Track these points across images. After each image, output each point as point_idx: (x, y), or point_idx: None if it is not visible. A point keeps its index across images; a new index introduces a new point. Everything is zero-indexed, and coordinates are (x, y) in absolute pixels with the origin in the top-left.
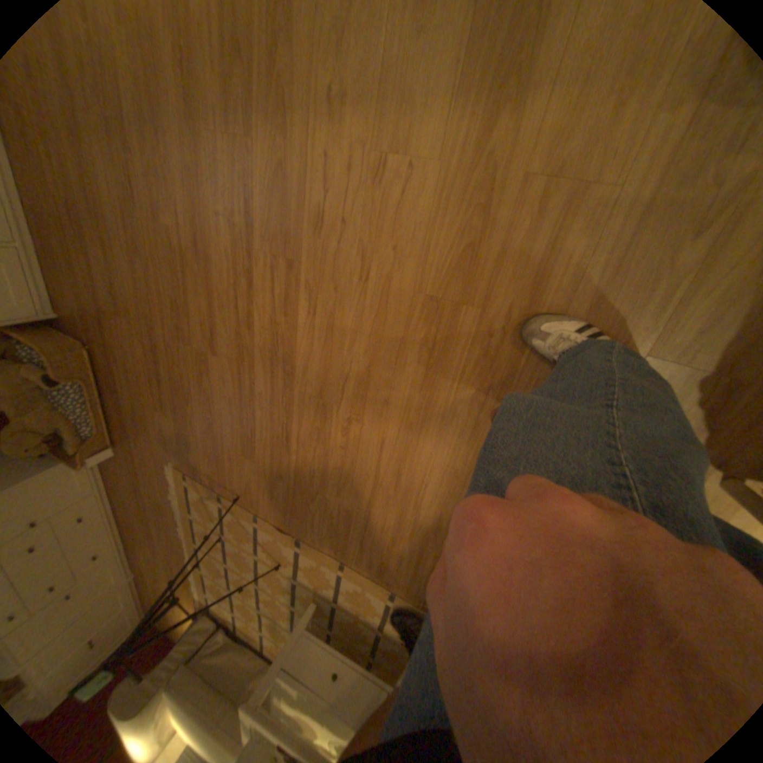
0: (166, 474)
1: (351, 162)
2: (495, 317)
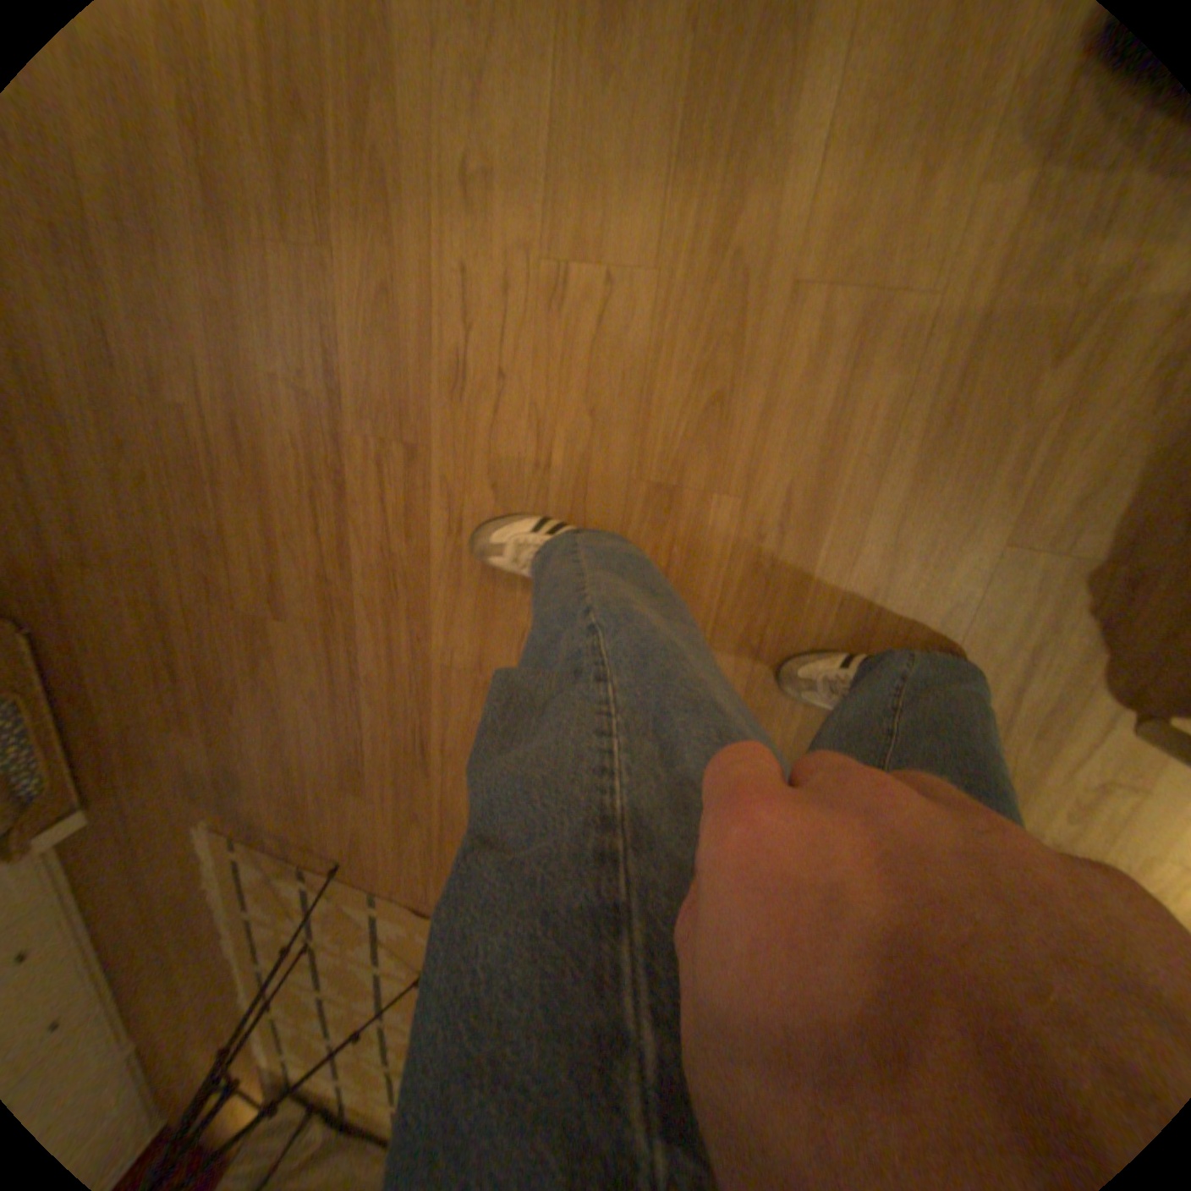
0: (197, 843)
1: (509, 278)
2: (766, 508)
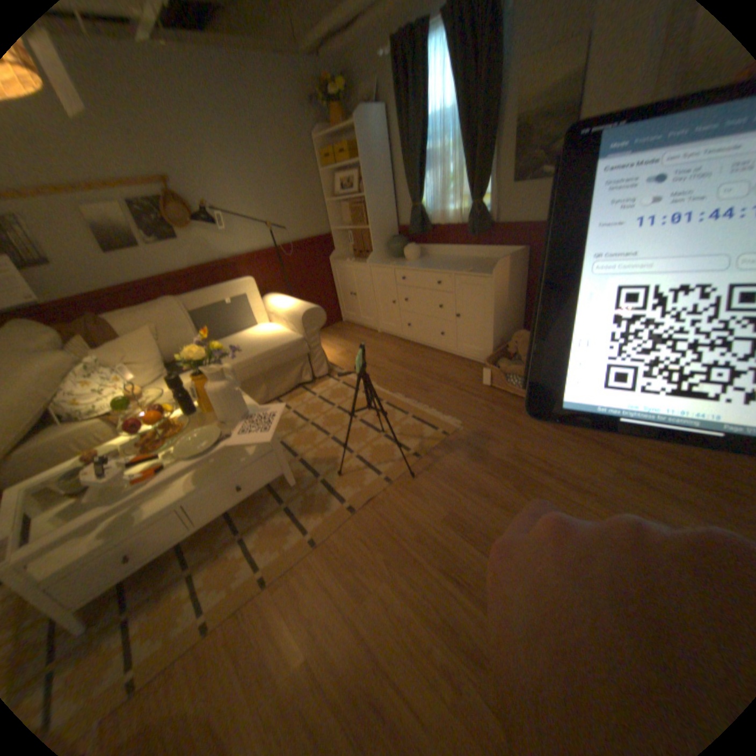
0: (451, 423)
1: None
2: None
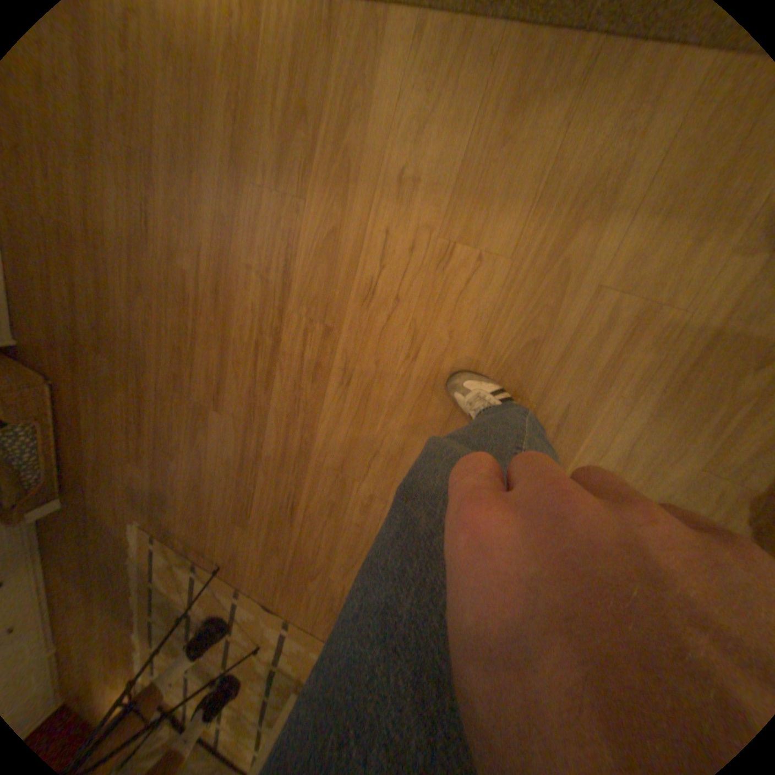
0: (129, 535)
1: (415, 243)
2: (550, 414)
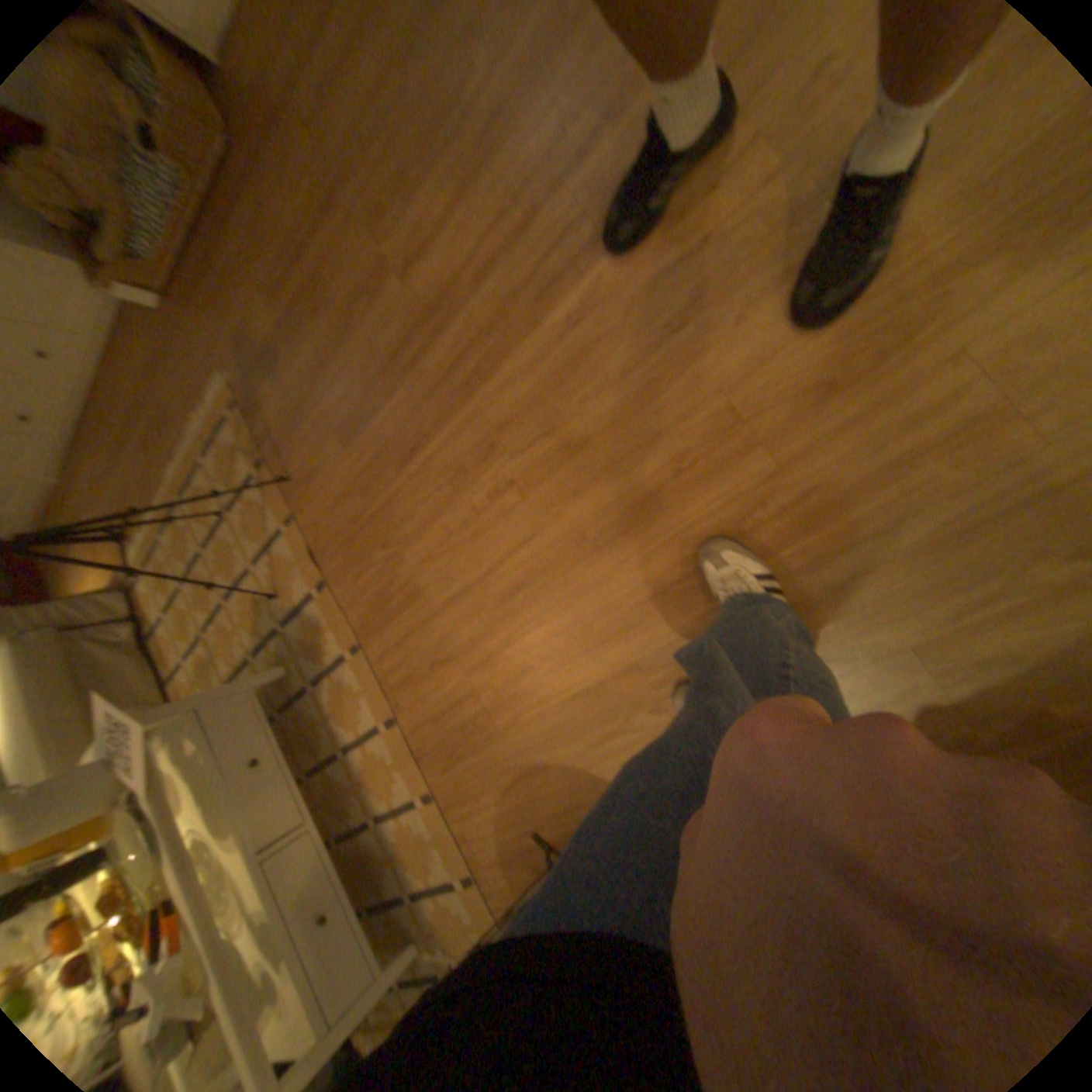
0: (215, 388)
1: (777, 179)
2: (785, 491)
